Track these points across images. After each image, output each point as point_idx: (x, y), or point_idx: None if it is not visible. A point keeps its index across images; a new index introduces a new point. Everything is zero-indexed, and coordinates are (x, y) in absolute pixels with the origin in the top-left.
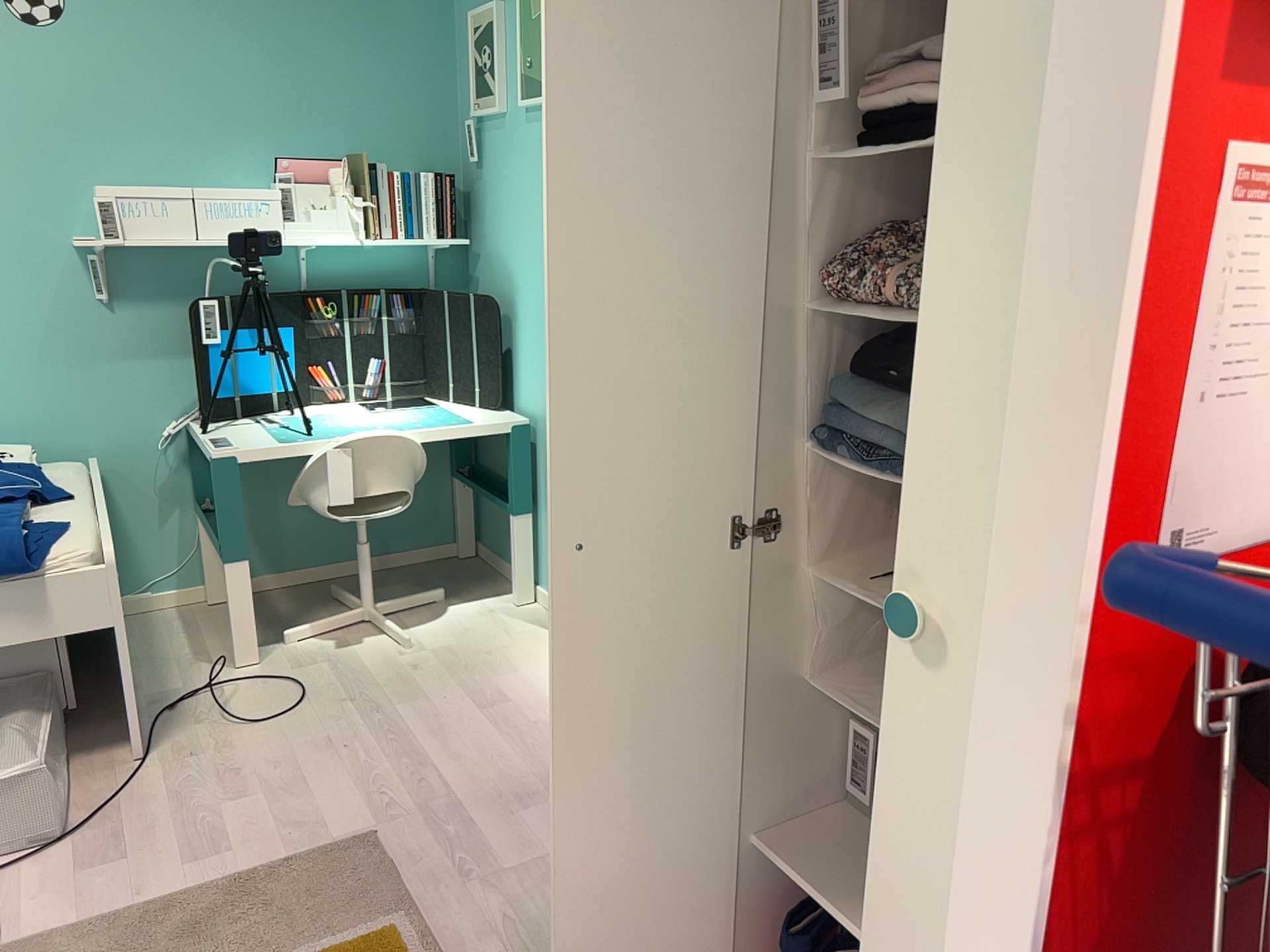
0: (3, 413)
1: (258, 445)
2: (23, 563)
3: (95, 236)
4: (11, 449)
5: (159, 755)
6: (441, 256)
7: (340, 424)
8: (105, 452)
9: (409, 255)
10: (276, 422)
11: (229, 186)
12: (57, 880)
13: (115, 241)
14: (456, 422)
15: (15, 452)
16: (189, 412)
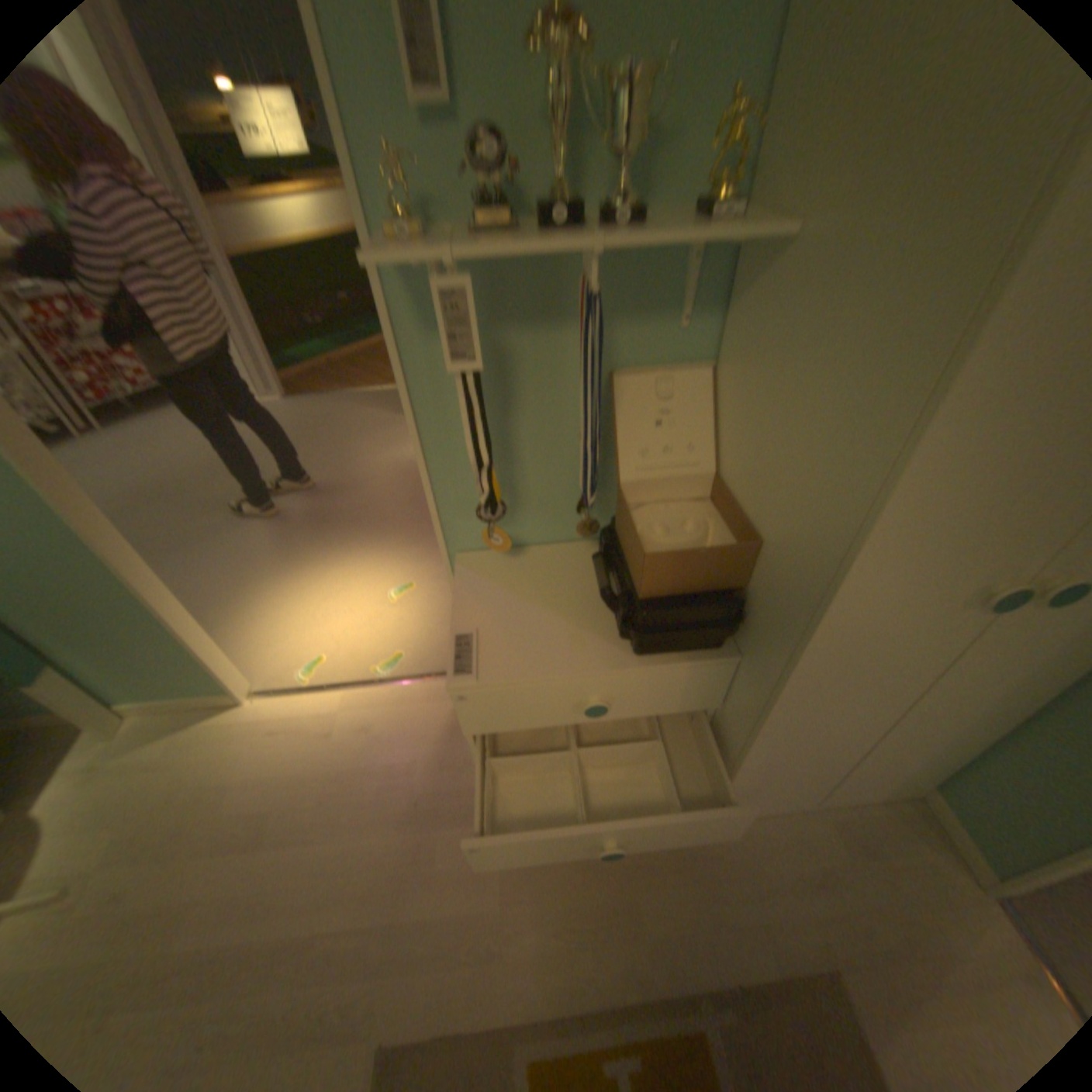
0: None
1: None
2: None
3: None
4: None
5: None
6: None
7: None
8: None
9: None
10: None
11: None
12: None
13: None
14: None
15: None
16: None
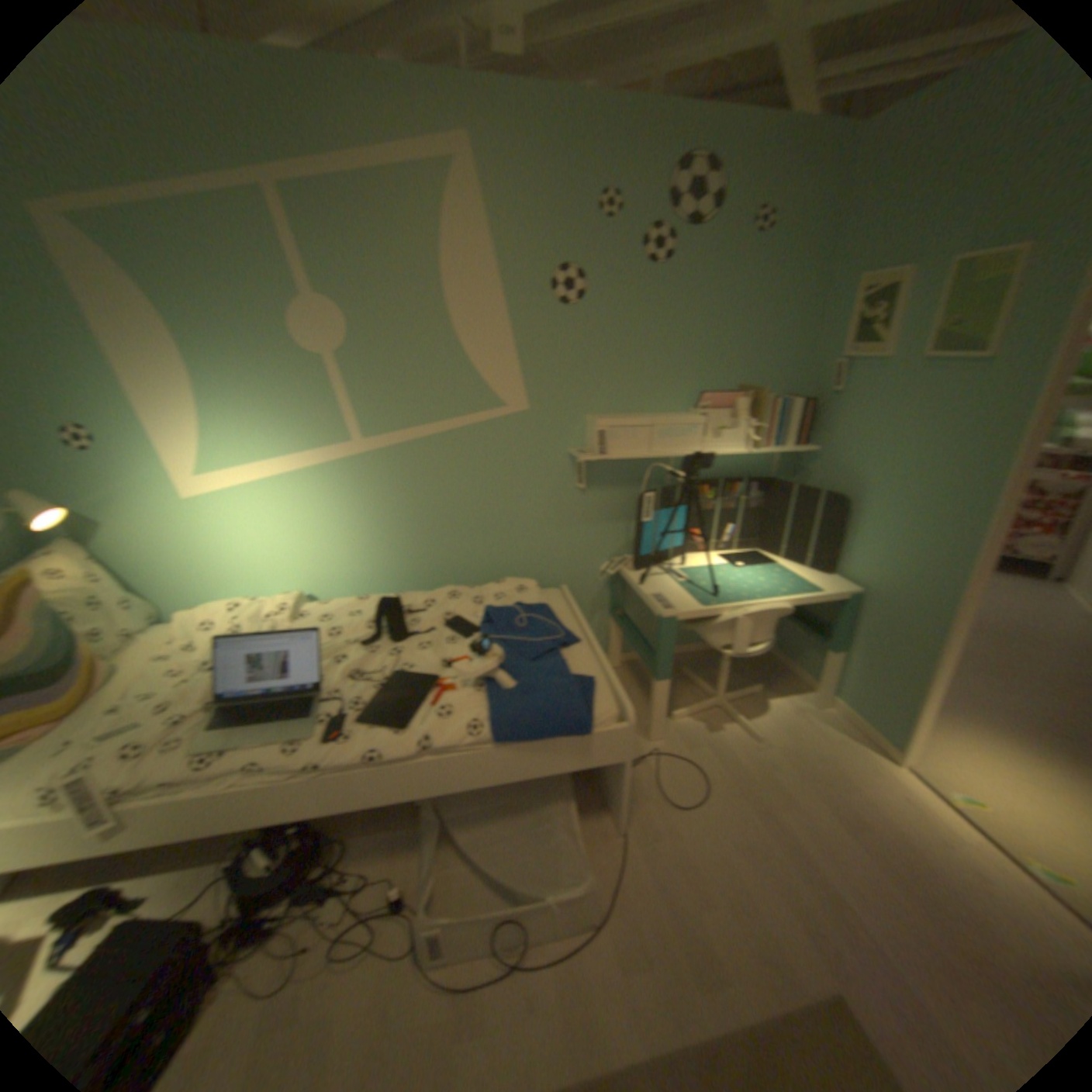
0: (514, 555)
1: (686, 607)
2: (586, 732)
3: (578, 446)
4: (524, 586)
5: (632, 833)
6: (781, 452)
7: (724, 583)
8: (564, 578)
9: (762, 452)
10: (678, 574)
11: (660, 410)
12: (613, 983)
13: (600, 456)
14: (809, 588)
15: (528, 589)
16: (613, 555)
